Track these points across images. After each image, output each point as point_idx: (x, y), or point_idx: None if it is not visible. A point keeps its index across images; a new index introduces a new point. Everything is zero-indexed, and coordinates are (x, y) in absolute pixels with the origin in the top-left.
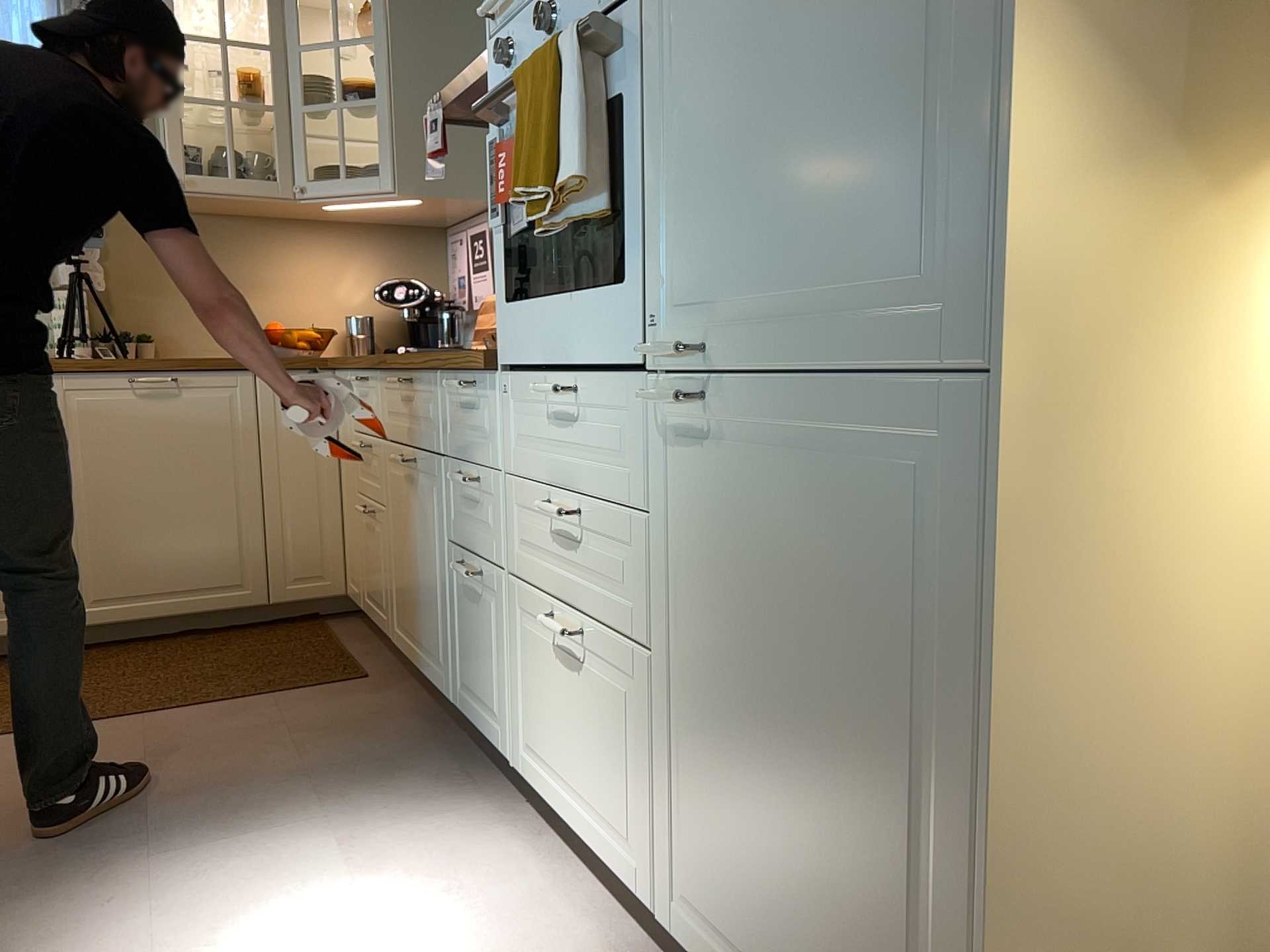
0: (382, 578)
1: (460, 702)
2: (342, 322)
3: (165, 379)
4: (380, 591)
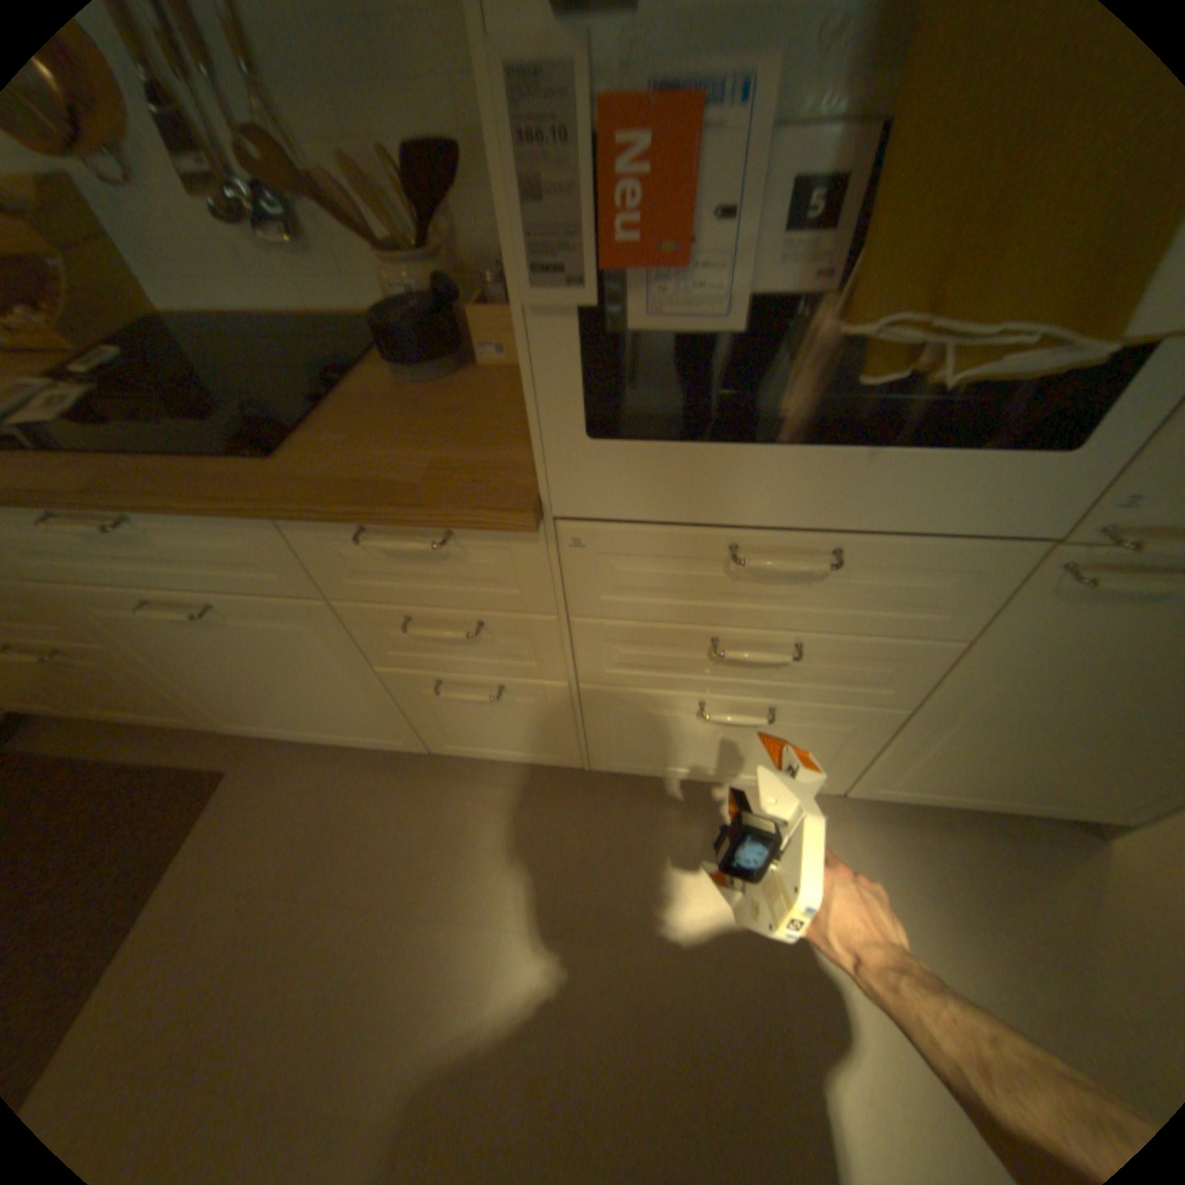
0: (145, 696)
1: (447, 751)
2: None
3: None
4: (146, 706)
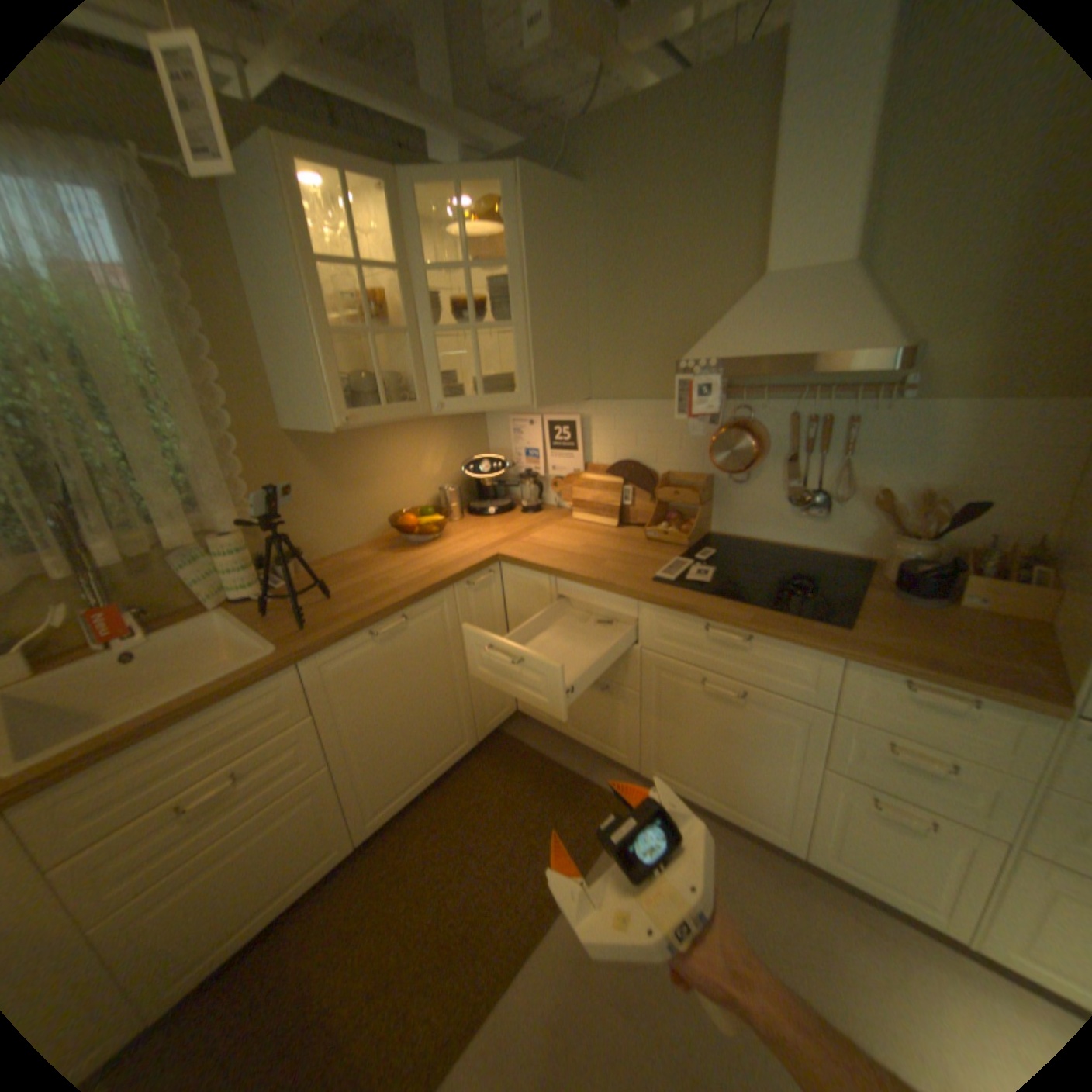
0: (622, 732)
1: (827, 866)
2: (429, 492)
3: (401, 623)
4: (614, 738)
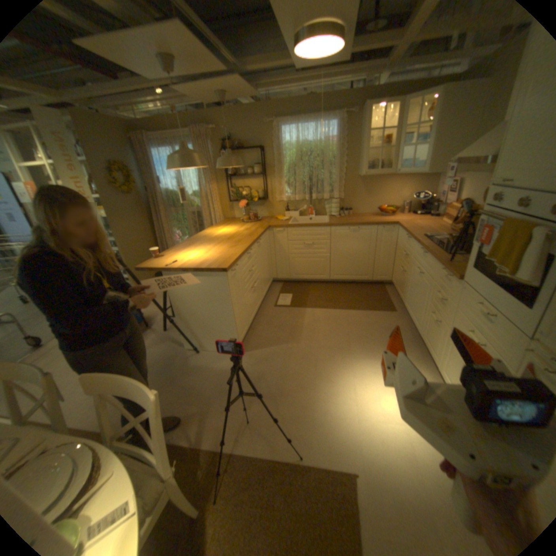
0: (404, 288)
1: (423, 339)
2: (401, 202)
3: (356, 228)
4: (402, 291)
